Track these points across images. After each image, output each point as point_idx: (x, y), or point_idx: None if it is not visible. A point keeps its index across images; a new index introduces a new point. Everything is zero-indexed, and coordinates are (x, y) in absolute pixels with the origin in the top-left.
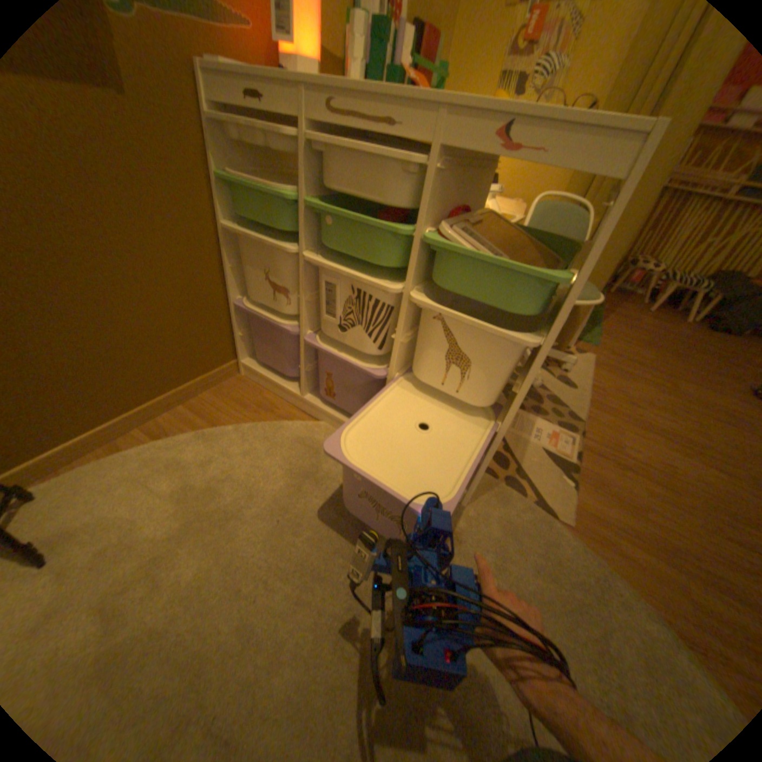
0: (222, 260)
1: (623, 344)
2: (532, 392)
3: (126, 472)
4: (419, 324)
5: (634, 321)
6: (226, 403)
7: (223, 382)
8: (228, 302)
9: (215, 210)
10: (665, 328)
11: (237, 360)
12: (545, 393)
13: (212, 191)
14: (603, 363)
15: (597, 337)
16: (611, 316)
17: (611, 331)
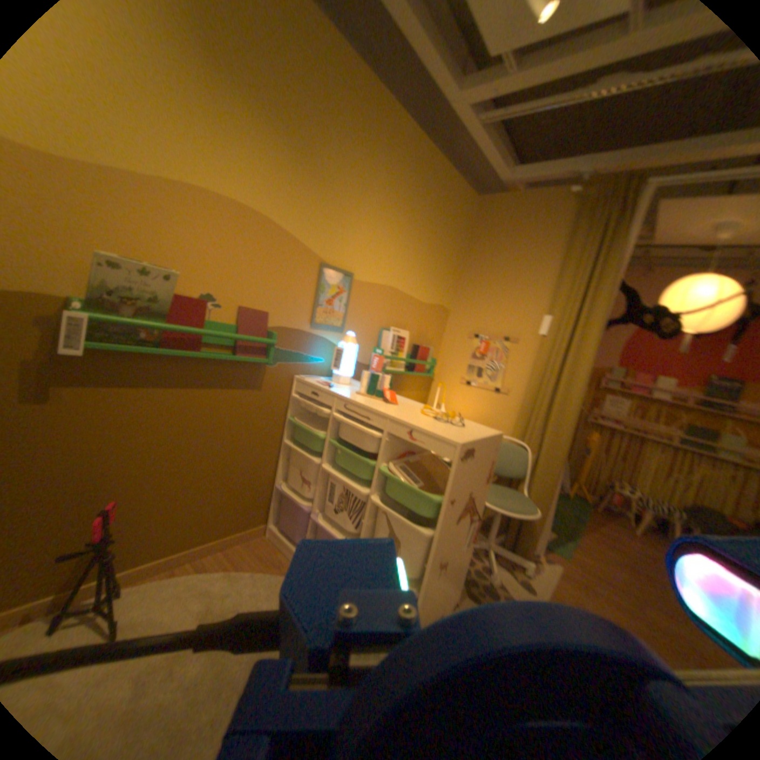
0: (278, 460)
1: (597, 563)
2: (491, 592)
3: (176, 594)
4: (382, 517)
5: (616, 543)
6: (250, 557)
7: (252, 541)
8: (273, 485)
9: (283, 435)
10: (648, 554)
11: (266, 526)
12: (504, 595)
13: (284, 426)
14: (570, 577)
15: (570, 552)
16: (592, 535)
17: (588, 549)
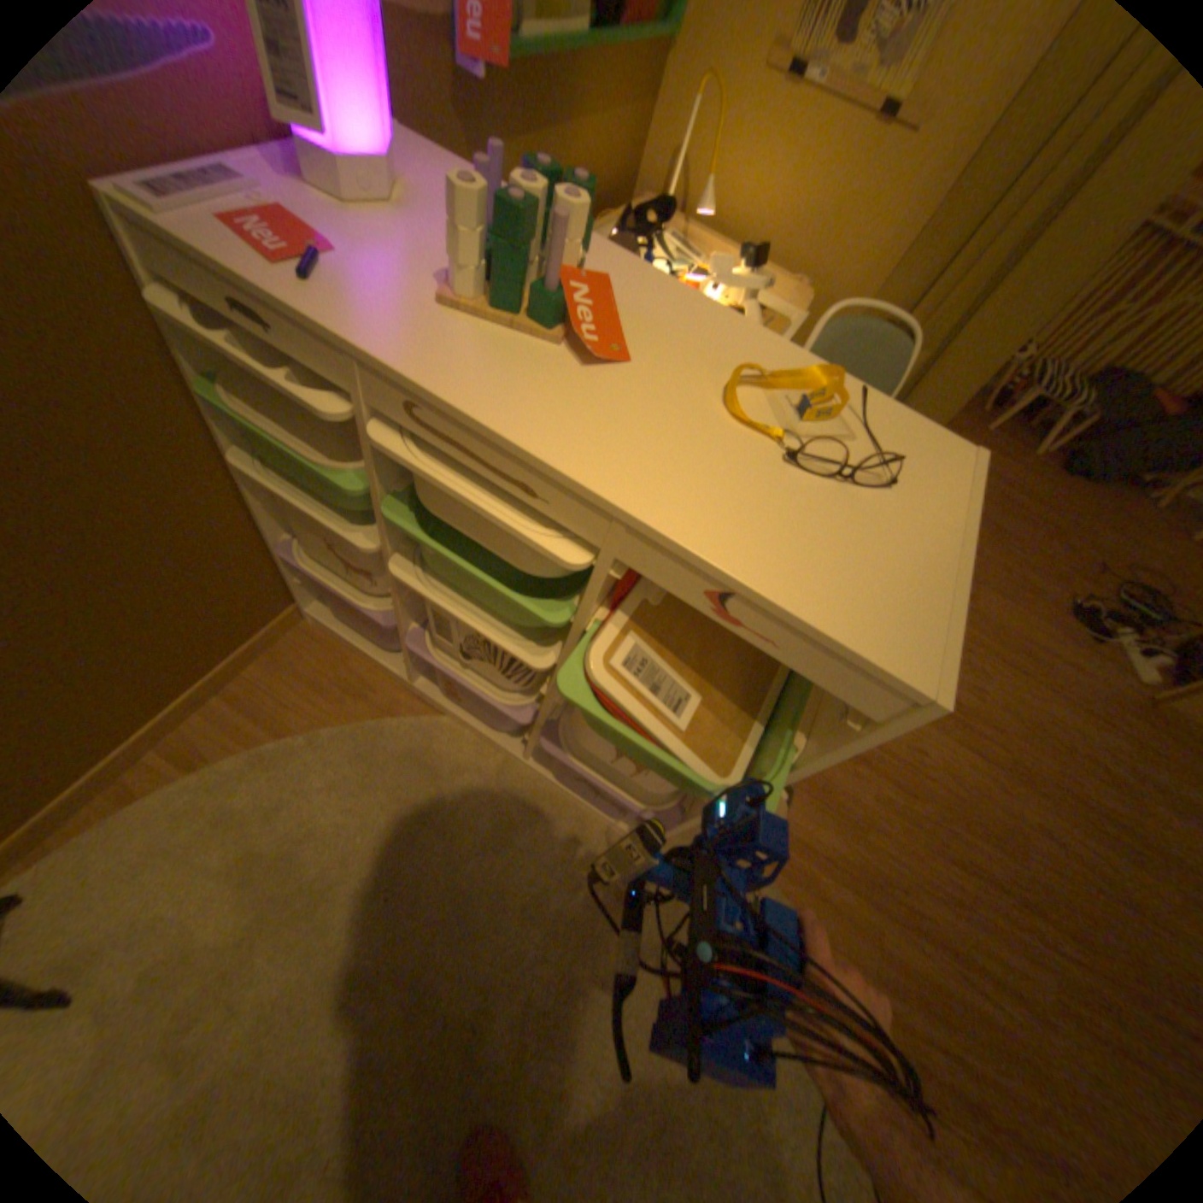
0: (242, 493)
1: None
2: None
3: (152, 840)
4: None
5: None
6: (289, 687)
7: (280, 643)
8: (266, 542)
9: (210, 427)
10: None
11: (297, 605)
12: None
13: (197, 401)
14: None
15: None
16: None
17: None
